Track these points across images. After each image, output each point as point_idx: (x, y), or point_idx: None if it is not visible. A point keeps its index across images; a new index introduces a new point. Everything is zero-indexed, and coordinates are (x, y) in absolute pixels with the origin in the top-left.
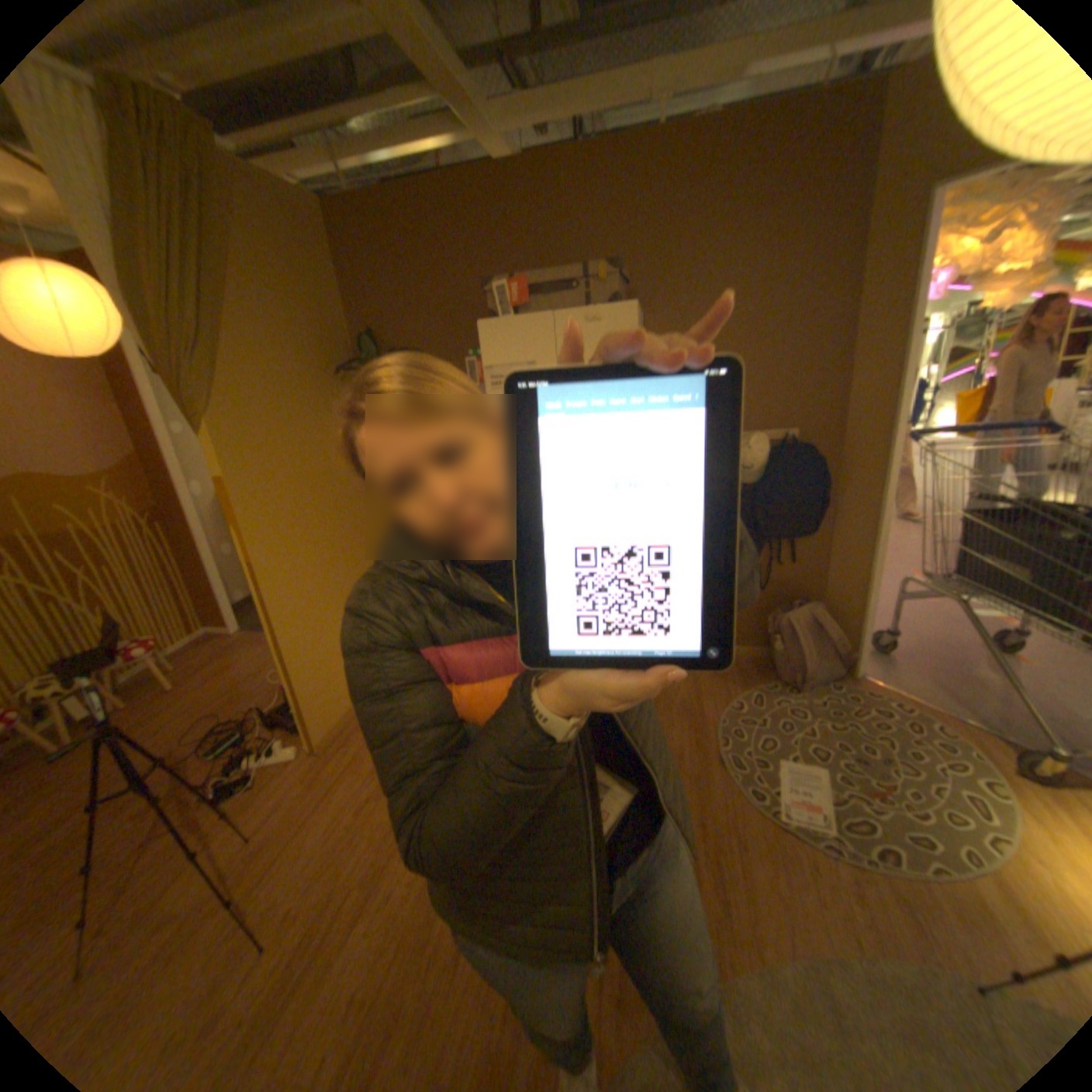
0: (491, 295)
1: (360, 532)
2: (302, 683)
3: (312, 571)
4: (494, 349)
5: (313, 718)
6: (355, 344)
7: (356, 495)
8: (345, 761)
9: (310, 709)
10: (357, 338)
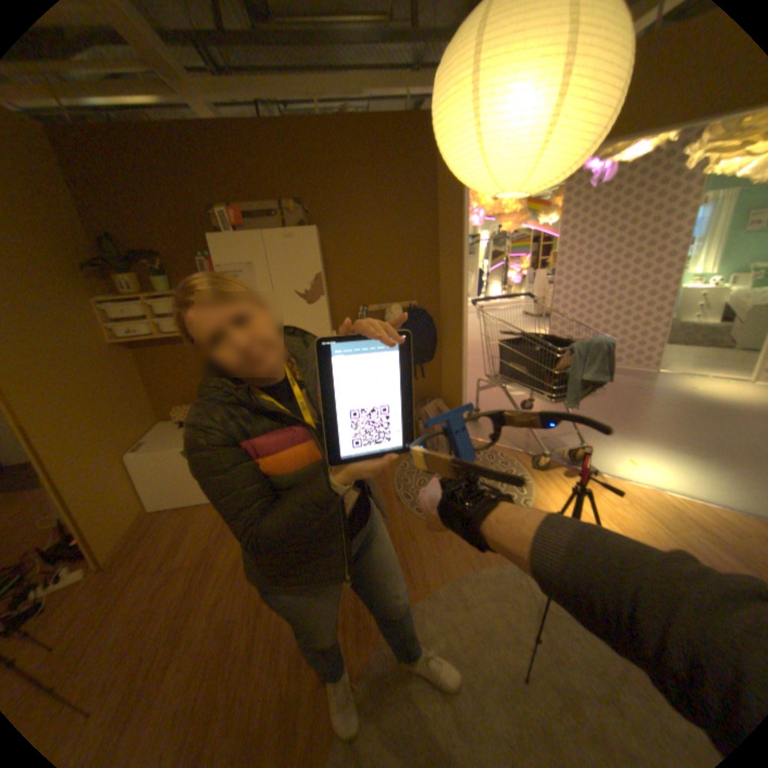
0: (211, 214)
1: (119, 392)
2: (84, 516)
3: (80, 427)
4: (217, 252)
5: (97, 542)
6: (95, 245)
7: (111, 364)
8: (132, 567)
9: (94, 536)
10: (97, 241)
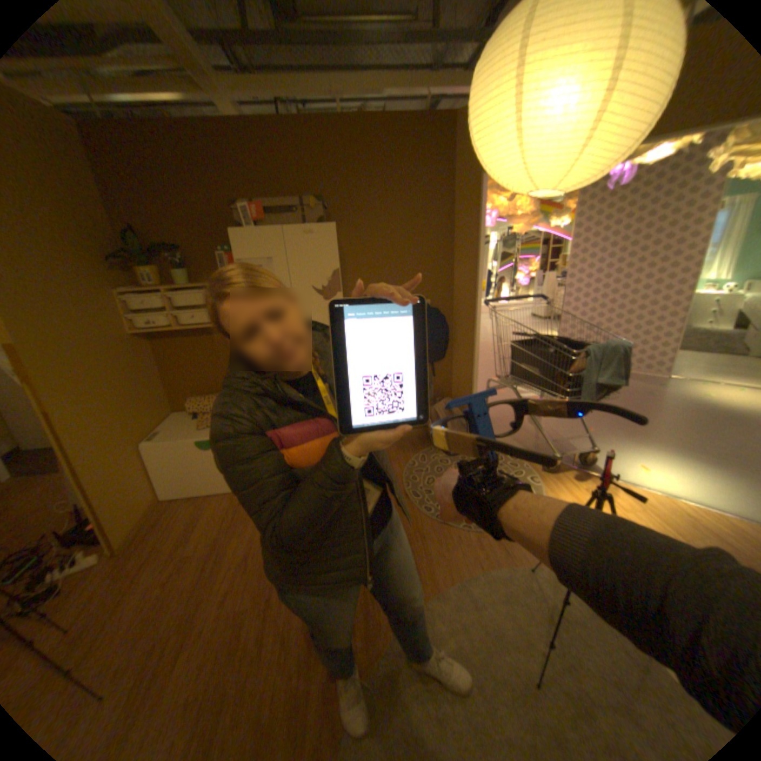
0: (230, 209)
1: (135, 382)
2: (99, 502)
3: (98, 415)
4: (235, 246)
5: (111, 528)
6: (117, 237)
7: (129, 353)
8: (144, 554)
9: (108, 522)
10: (120, 233)
